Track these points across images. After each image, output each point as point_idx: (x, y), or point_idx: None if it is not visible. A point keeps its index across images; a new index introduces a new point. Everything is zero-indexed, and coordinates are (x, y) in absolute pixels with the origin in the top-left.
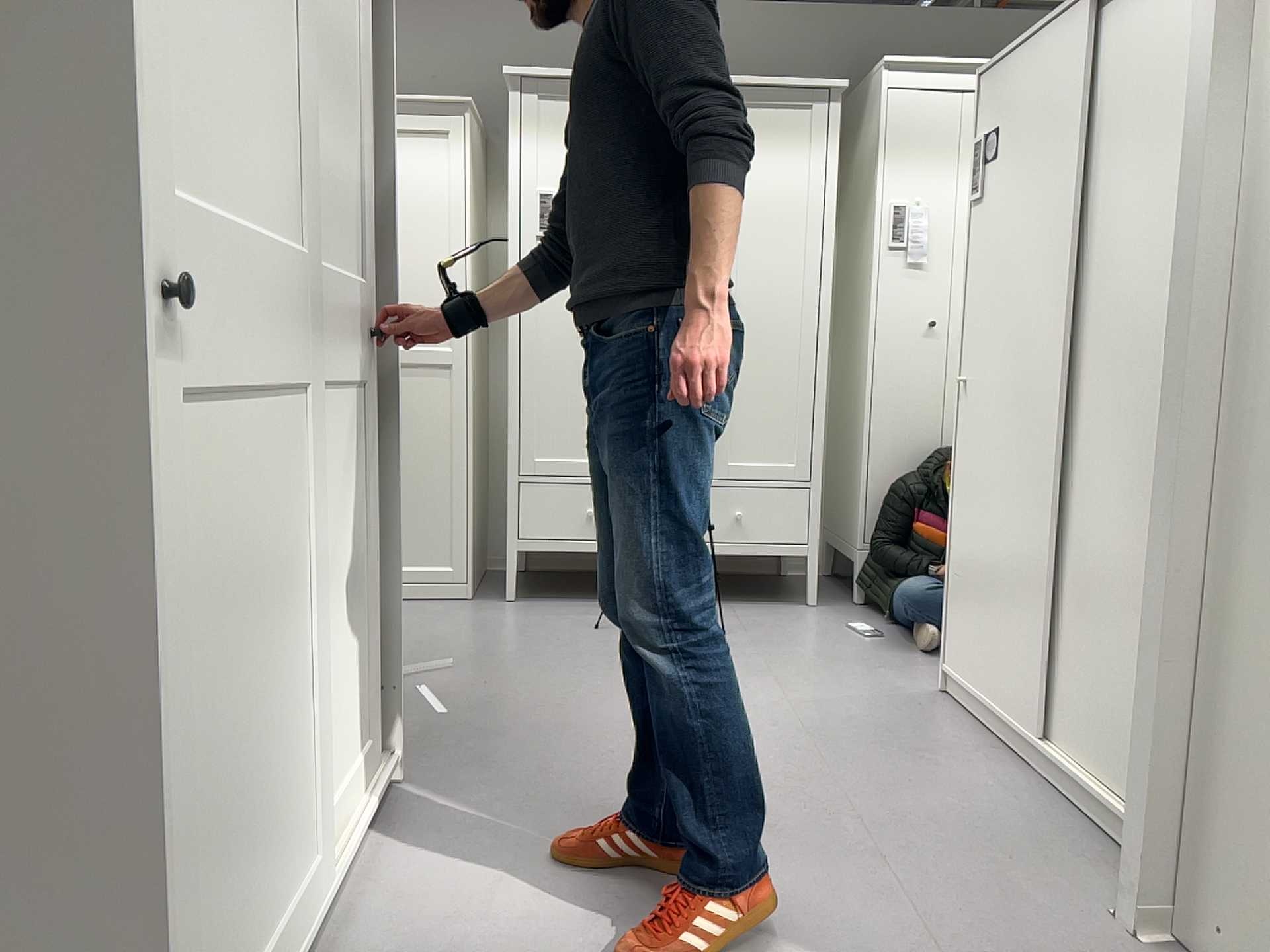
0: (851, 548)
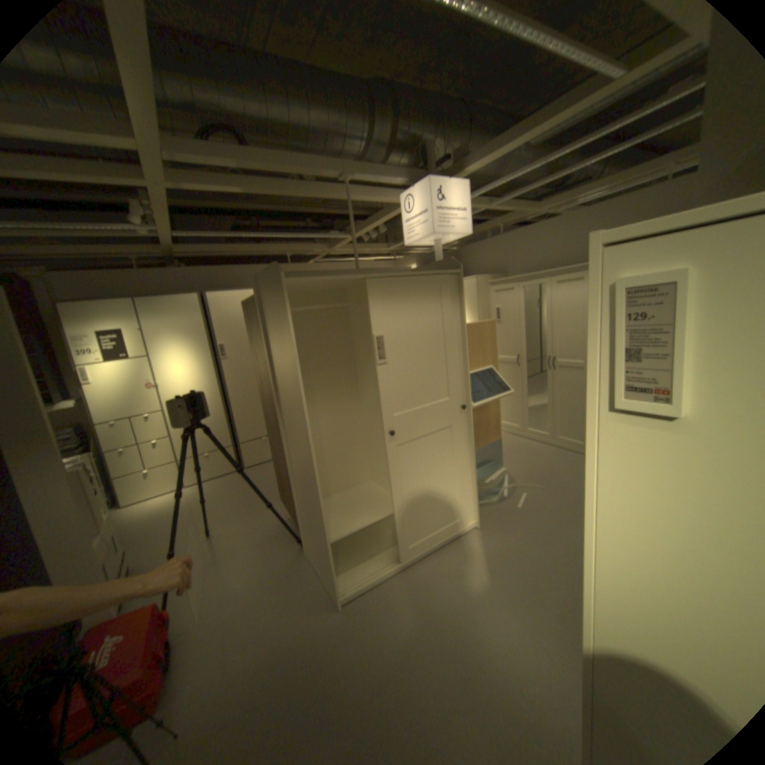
0: None
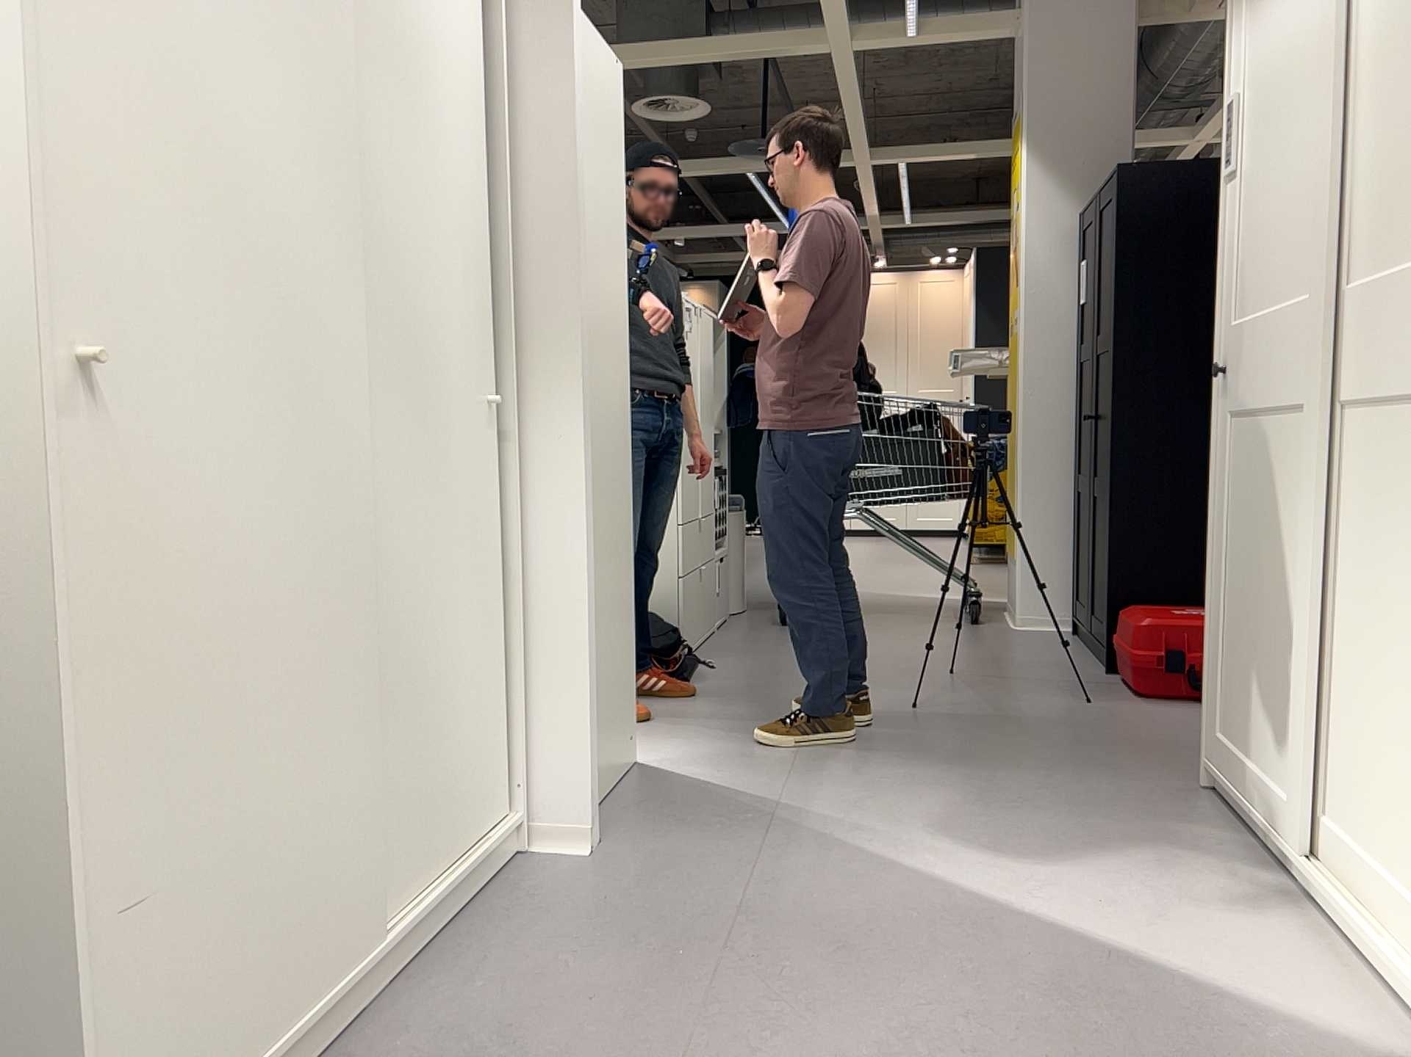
0: None
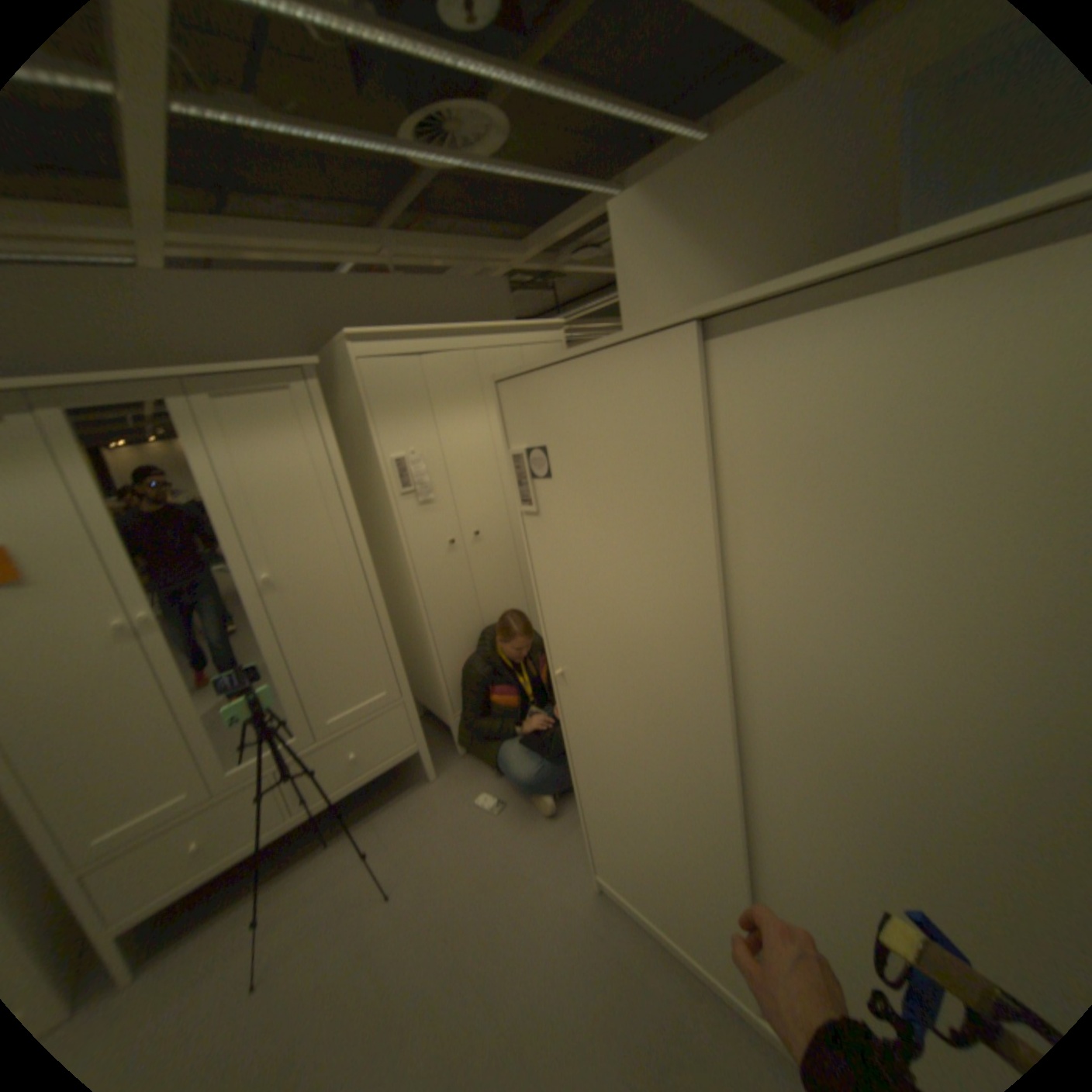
0: (439, 716)
